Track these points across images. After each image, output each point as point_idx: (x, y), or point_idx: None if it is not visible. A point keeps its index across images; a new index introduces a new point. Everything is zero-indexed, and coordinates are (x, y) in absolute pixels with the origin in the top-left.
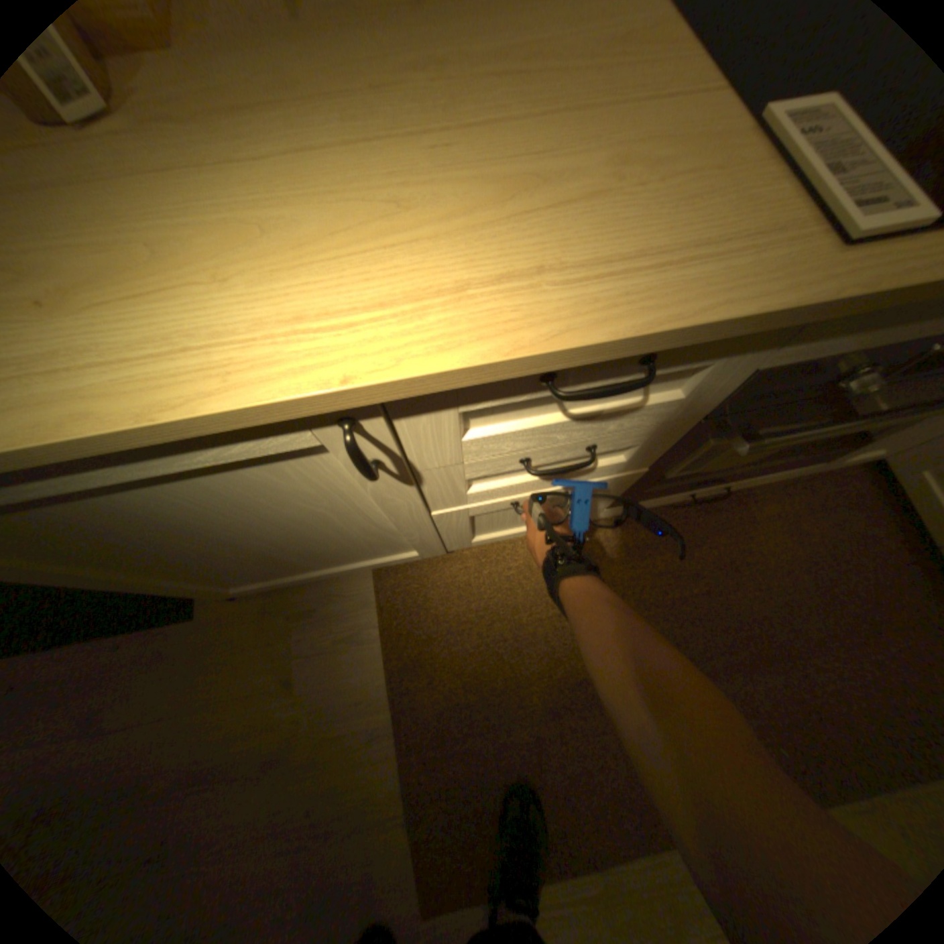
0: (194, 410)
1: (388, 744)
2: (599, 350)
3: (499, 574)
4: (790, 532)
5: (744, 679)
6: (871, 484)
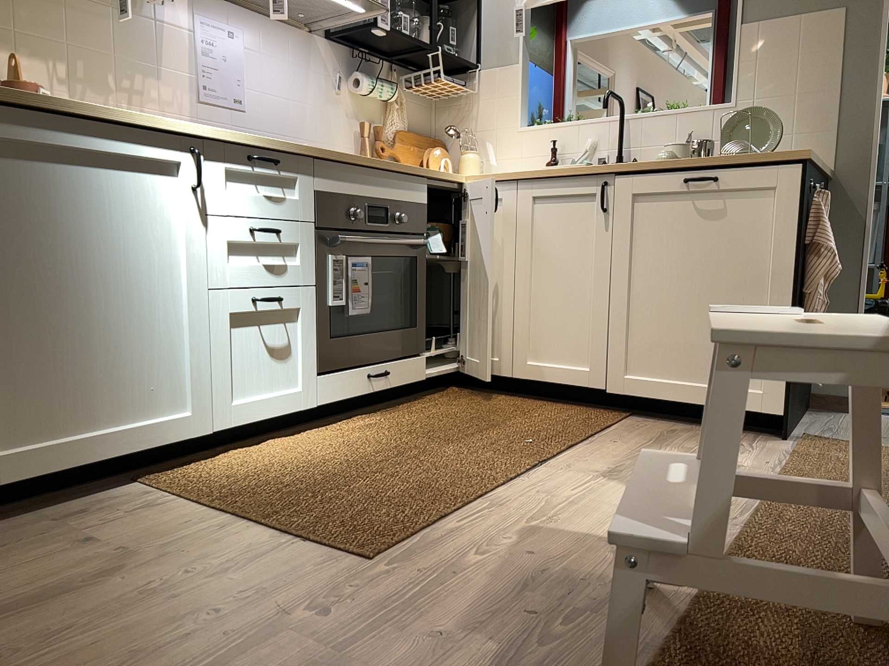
0: (163, 121)
1: (241, 519)
2: (261, 144)
3: (267, 453)
4: (447, 404)
5: (478, 434)
6: (471, 391)
